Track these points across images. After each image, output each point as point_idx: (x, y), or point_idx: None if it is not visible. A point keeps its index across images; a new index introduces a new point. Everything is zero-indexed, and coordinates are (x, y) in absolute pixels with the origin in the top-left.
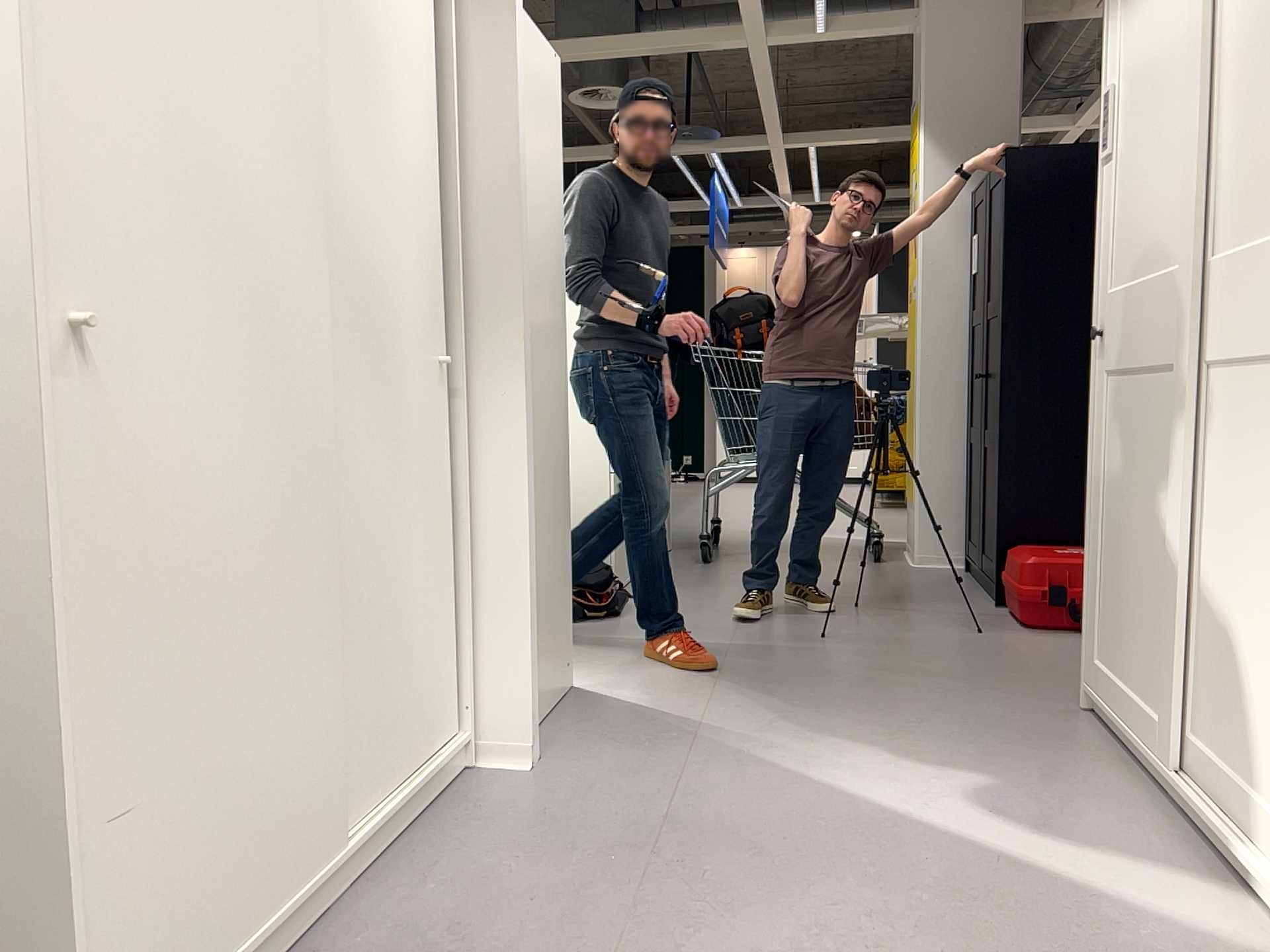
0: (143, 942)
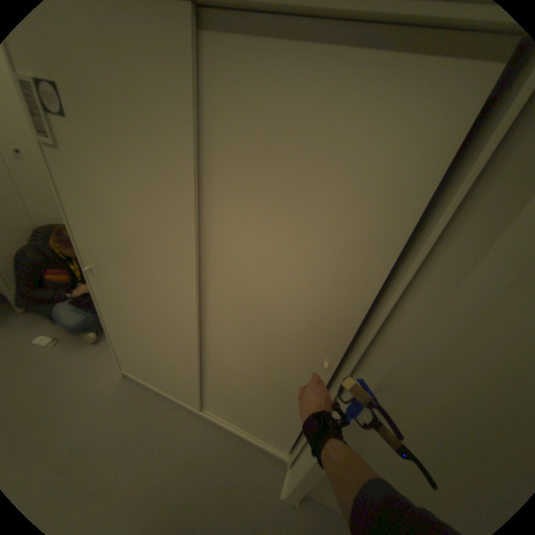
0: (117, 361)
